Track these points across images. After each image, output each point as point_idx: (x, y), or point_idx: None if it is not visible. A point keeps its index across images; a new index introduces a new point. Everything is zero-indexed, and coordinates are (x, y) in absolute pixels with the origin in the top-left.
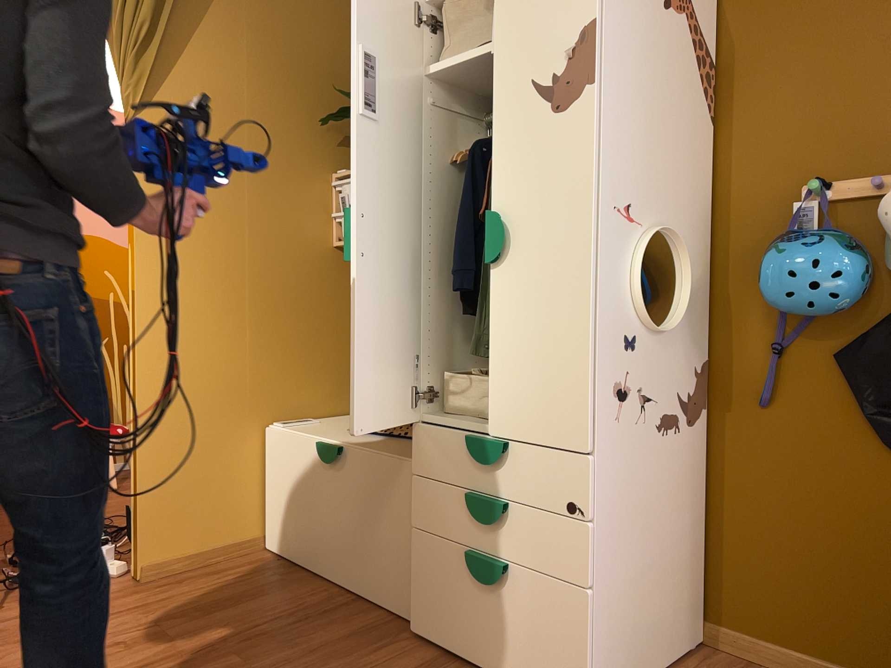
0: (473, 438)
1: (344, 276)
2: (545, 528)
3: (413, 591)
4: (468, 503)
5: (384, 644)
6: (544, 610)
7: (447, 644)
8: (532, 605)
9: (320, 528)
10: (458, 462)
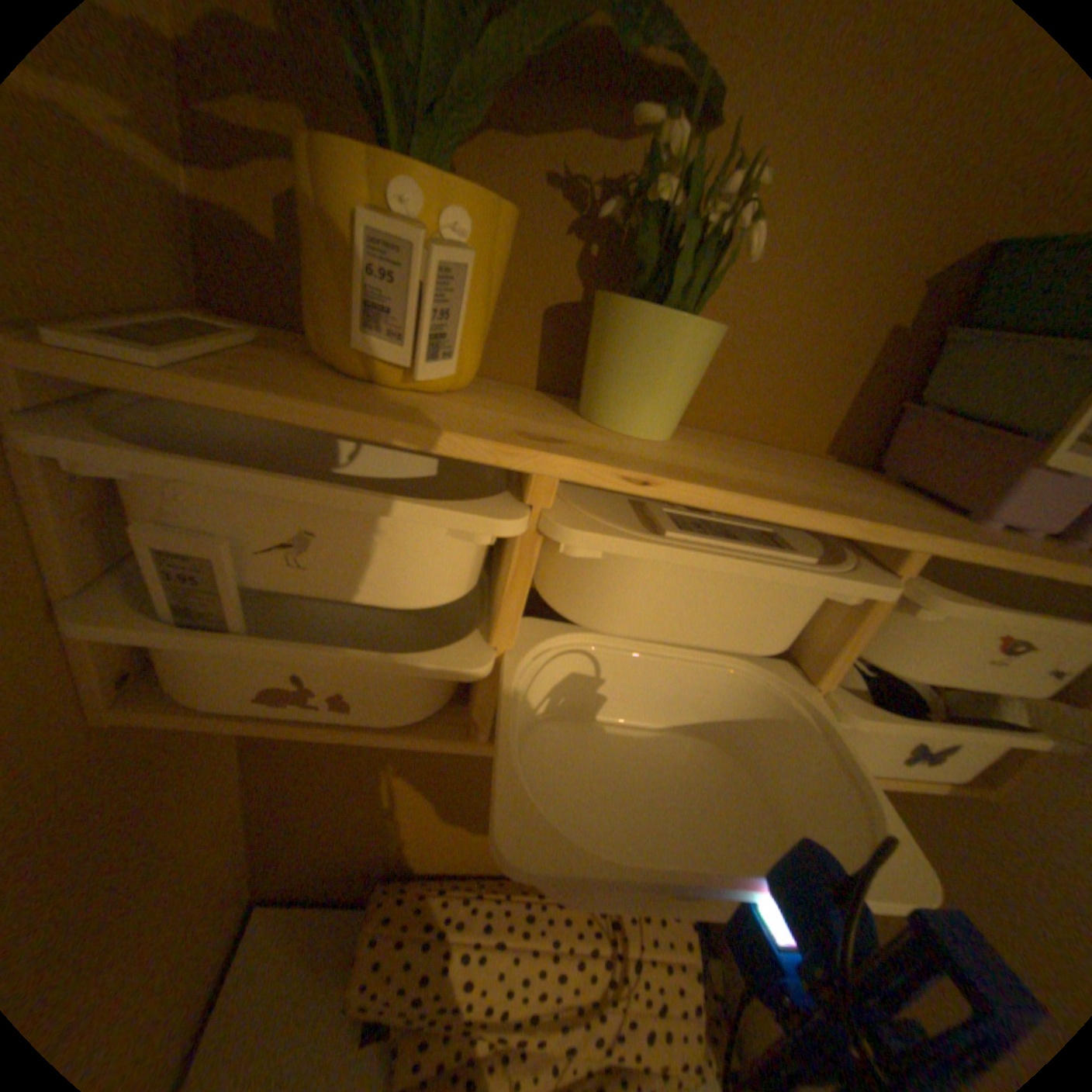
0: None
1: (168, 749)
2: None
3: None
4: None
5: None
6: None
7: None
8: None
9: None
10: None
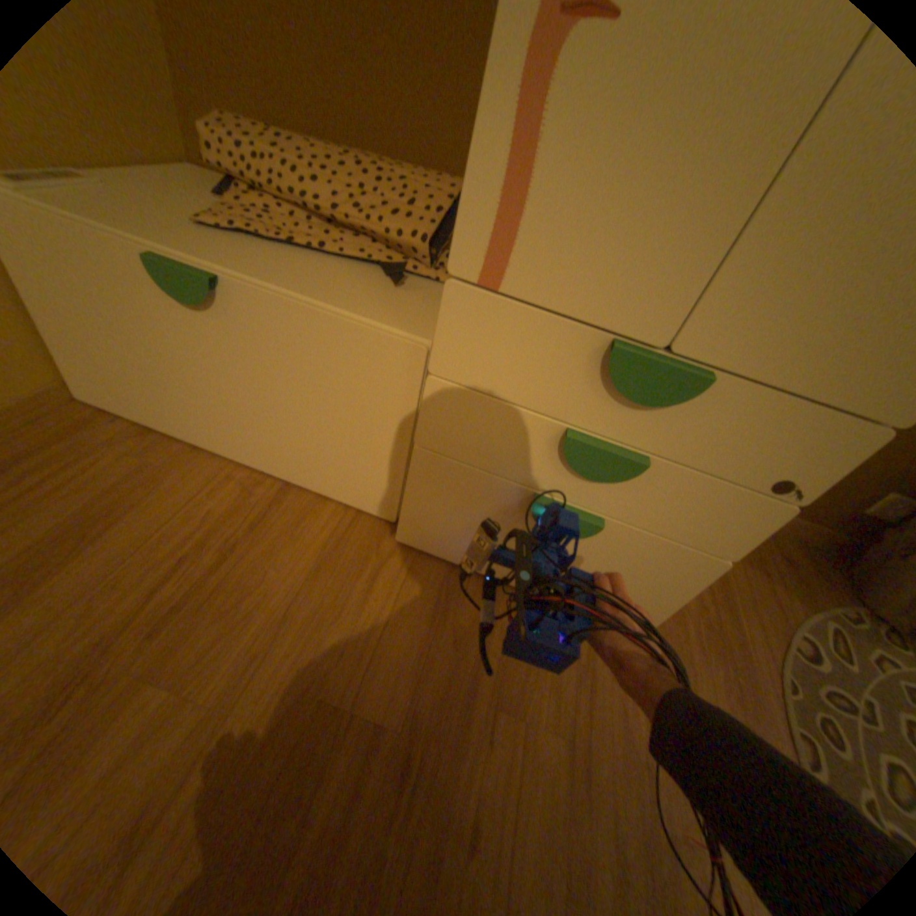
0: (636, 349)
1: None
2: (706, 493)
3: (405, 503)
4: (561, 439)
5: (374, 566)
6: (641, 561)
7: (459, 557)
8: (623, 554)
9: (195, 393)
10: (557, 374)
